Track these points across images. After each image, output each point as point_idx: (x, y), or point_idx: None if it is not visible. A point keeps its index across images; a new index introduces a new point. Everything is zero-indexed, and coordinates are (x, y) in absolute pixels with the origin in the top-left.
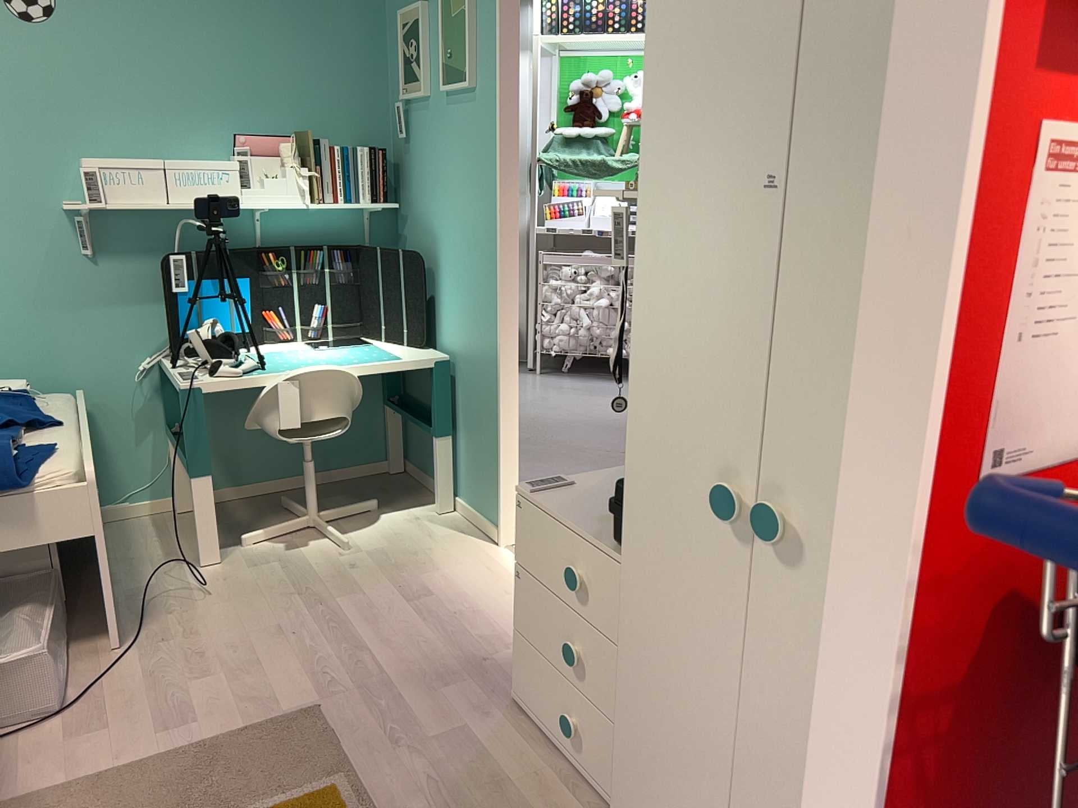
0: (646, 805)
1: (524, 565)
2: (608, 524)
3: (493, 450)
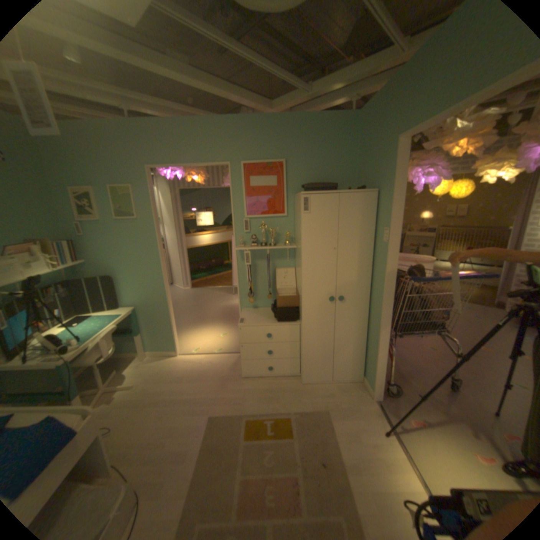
0: (311, 361)
1: (244, 342)
2: (268, 321)
3: (166, 329)
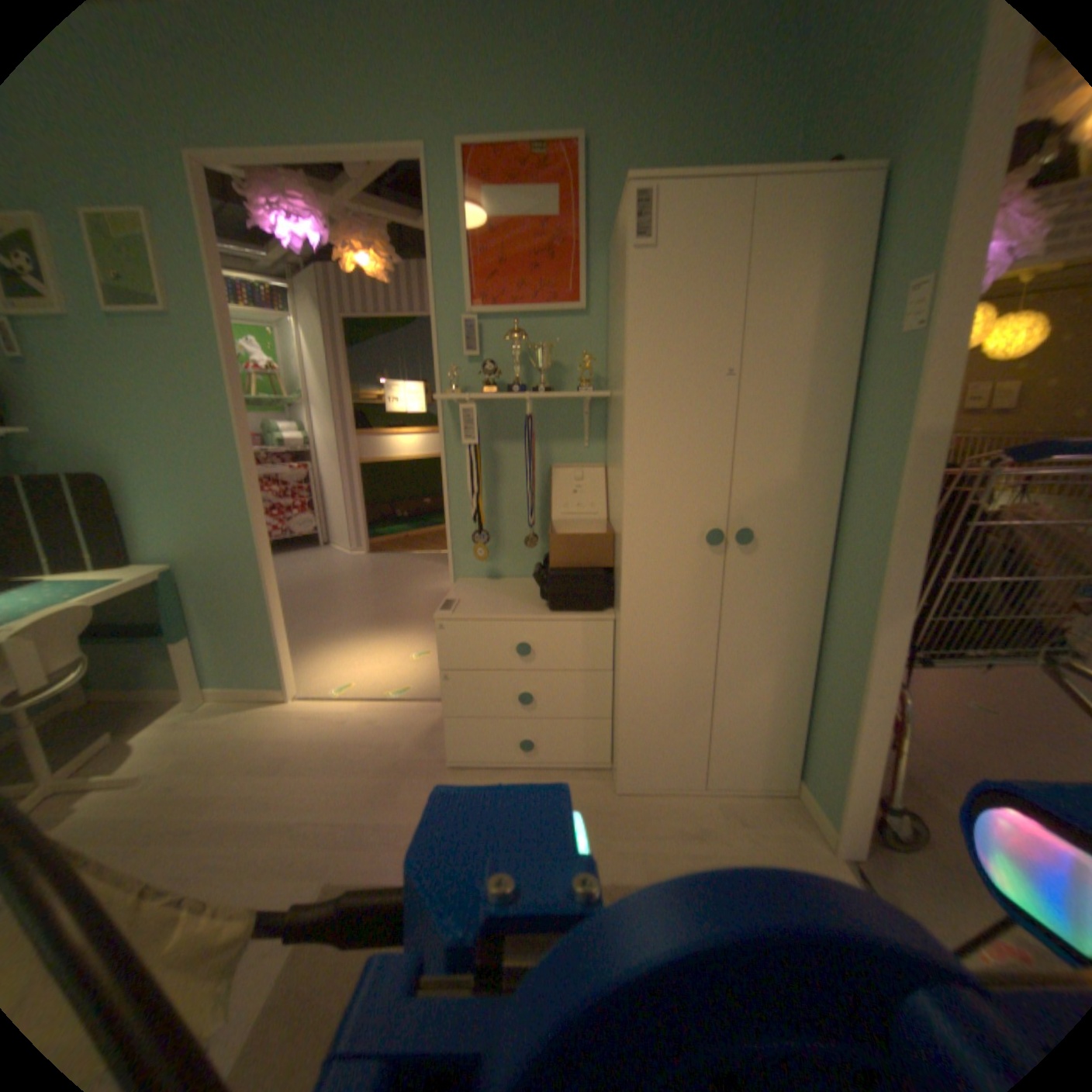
0: (647, 729)
1: (454, 667)
2: (525, 608)
3: (260, 630)
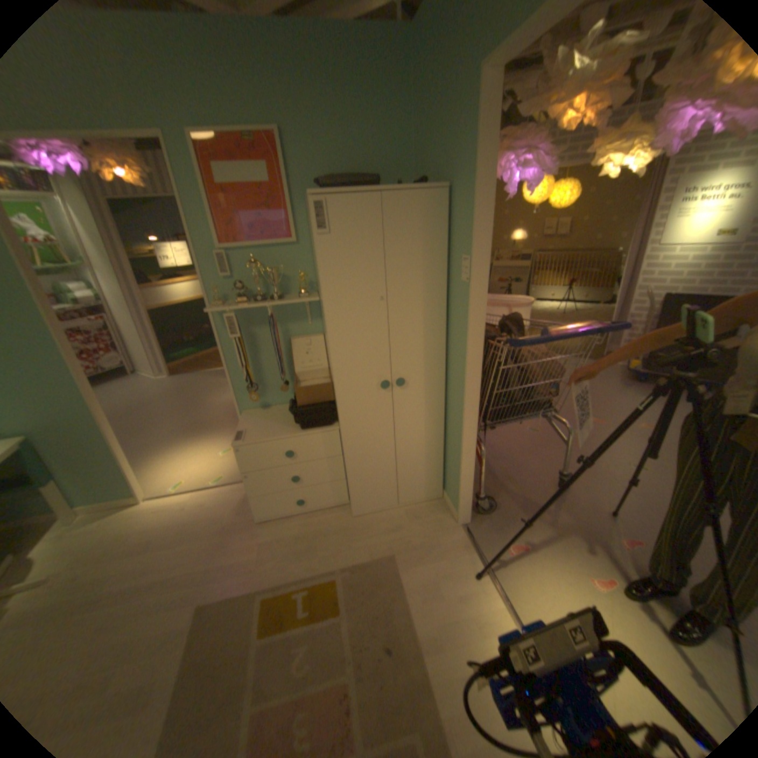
0: (363, 482)
1: (249, 470)
2: (286, 429)
3: (106, 464)
